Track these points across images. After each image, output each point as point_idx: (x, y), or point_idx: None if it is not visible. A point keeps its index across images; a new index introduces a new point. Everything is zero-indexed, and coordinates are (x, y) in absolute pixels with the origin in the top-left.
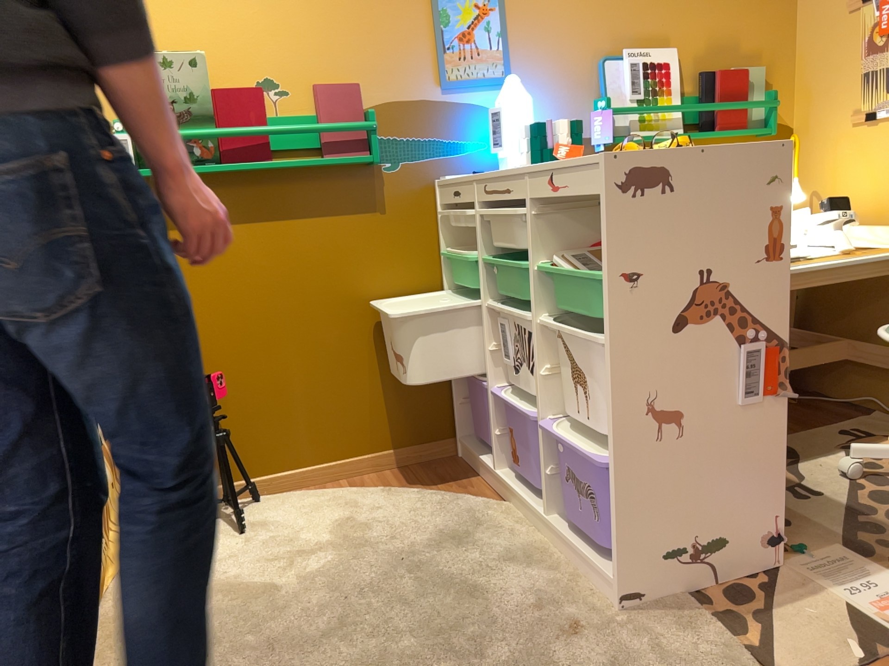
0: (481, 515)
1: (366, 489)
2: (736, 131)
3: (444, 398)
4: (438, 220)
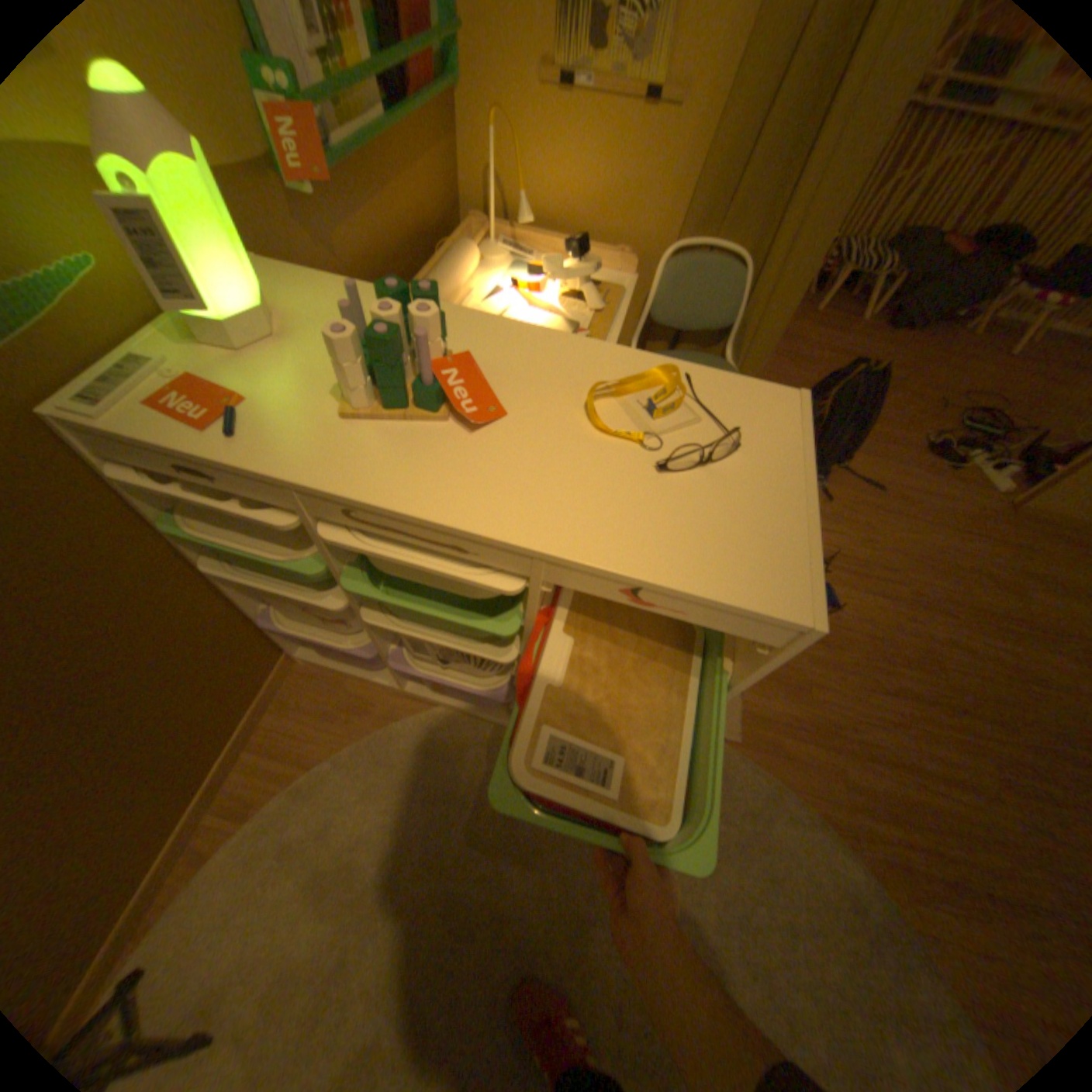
0: (433, 744)
1: (263, 808)
2: (433, 94)
3: (255, 643)
4: (104, 477)
